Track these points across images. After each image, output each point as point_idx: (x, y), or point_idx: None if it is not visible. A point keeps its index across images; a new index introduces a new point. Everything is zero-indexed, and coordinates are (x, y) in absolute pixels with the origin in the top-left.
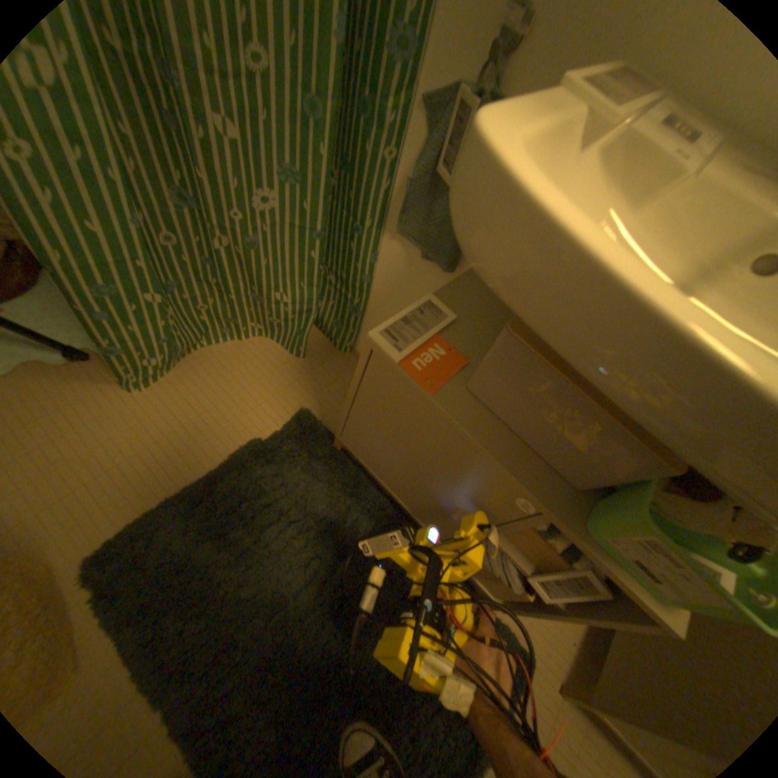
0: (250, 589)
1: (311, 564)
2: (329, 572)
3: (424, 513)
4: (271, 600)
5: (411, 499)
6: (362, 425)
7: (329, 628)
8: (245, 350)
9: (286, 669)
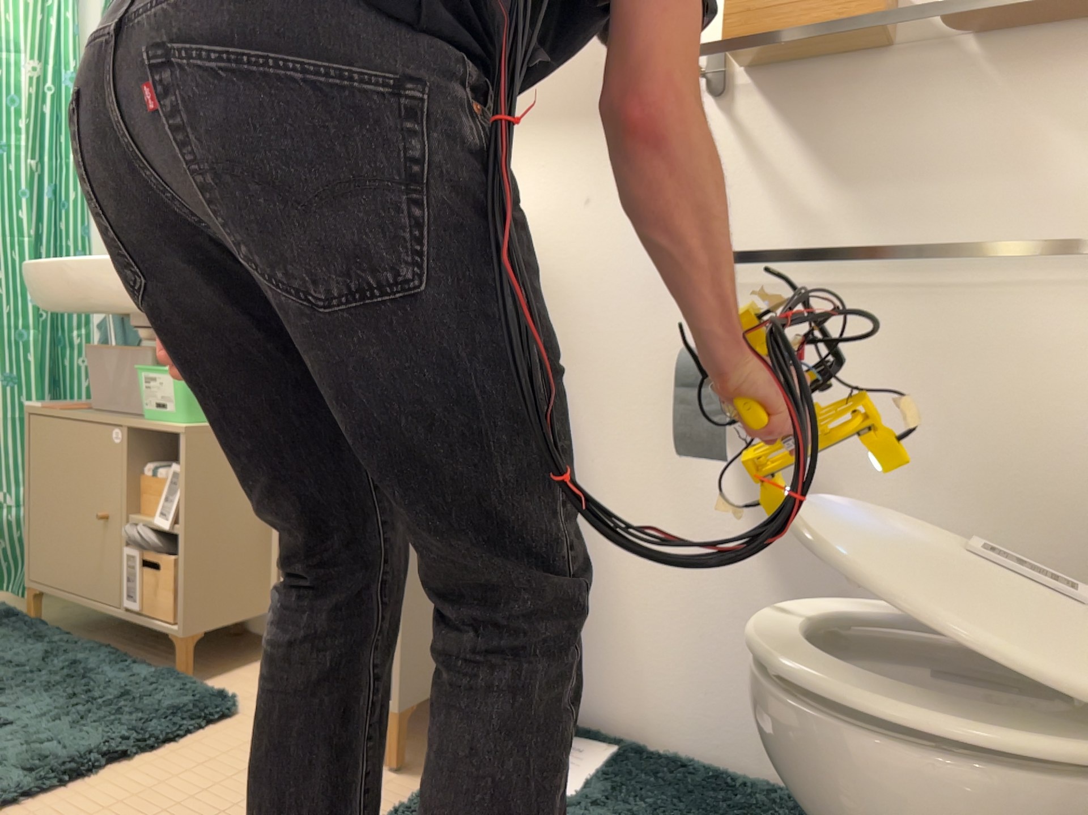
0: None
1: None
2: None
3: (106, 573)
4: None
5: (95, 570)
6: (48, 516)
7: None
8: None
9: None
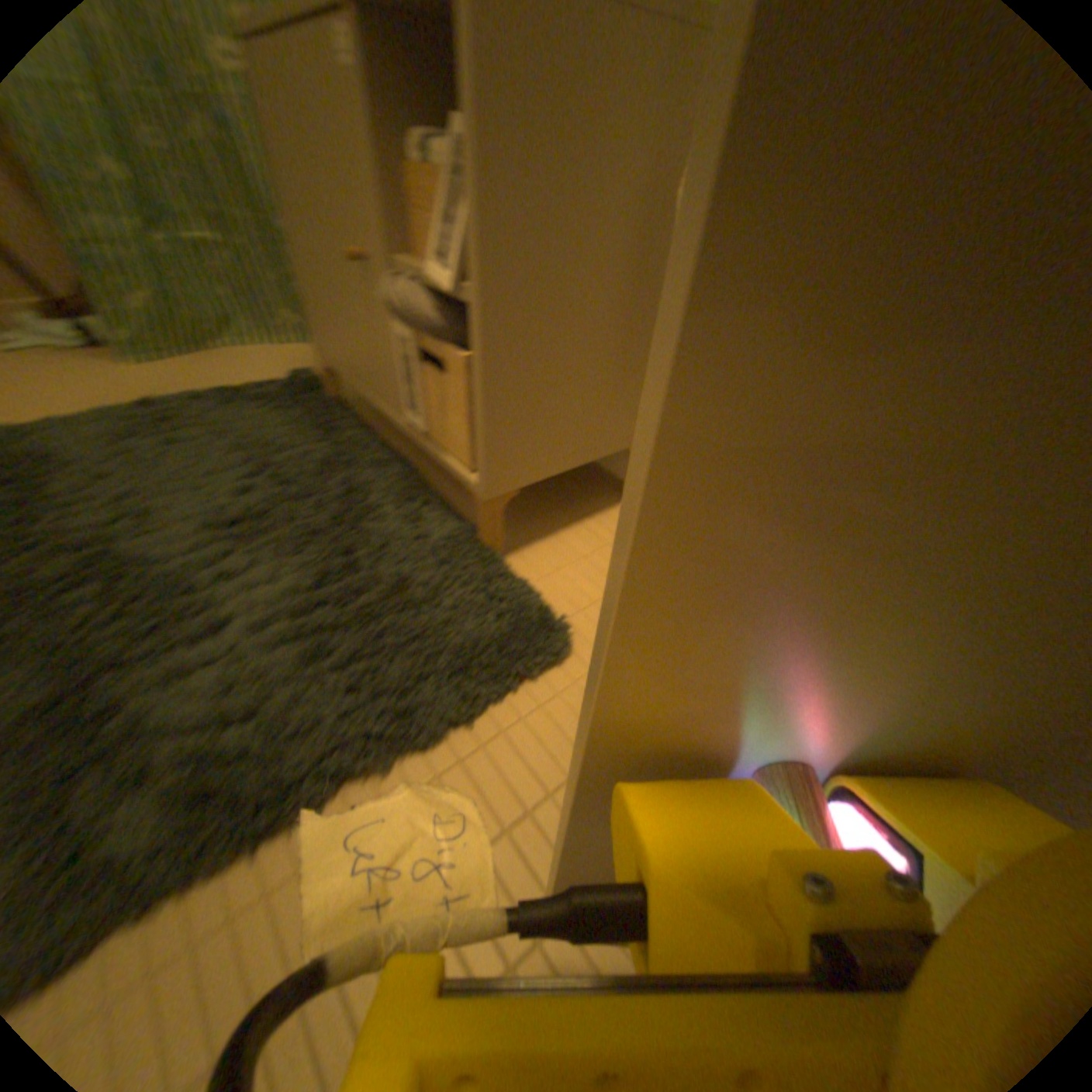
0: (113, 483)
1: (217, 473)
2: (238, 483)
3: (376, 369)
4: (131, 494)
5: (364, 360)
6: (306, 263)
7: (190, 526)
8: (275, 341)
9: (89, 554)
